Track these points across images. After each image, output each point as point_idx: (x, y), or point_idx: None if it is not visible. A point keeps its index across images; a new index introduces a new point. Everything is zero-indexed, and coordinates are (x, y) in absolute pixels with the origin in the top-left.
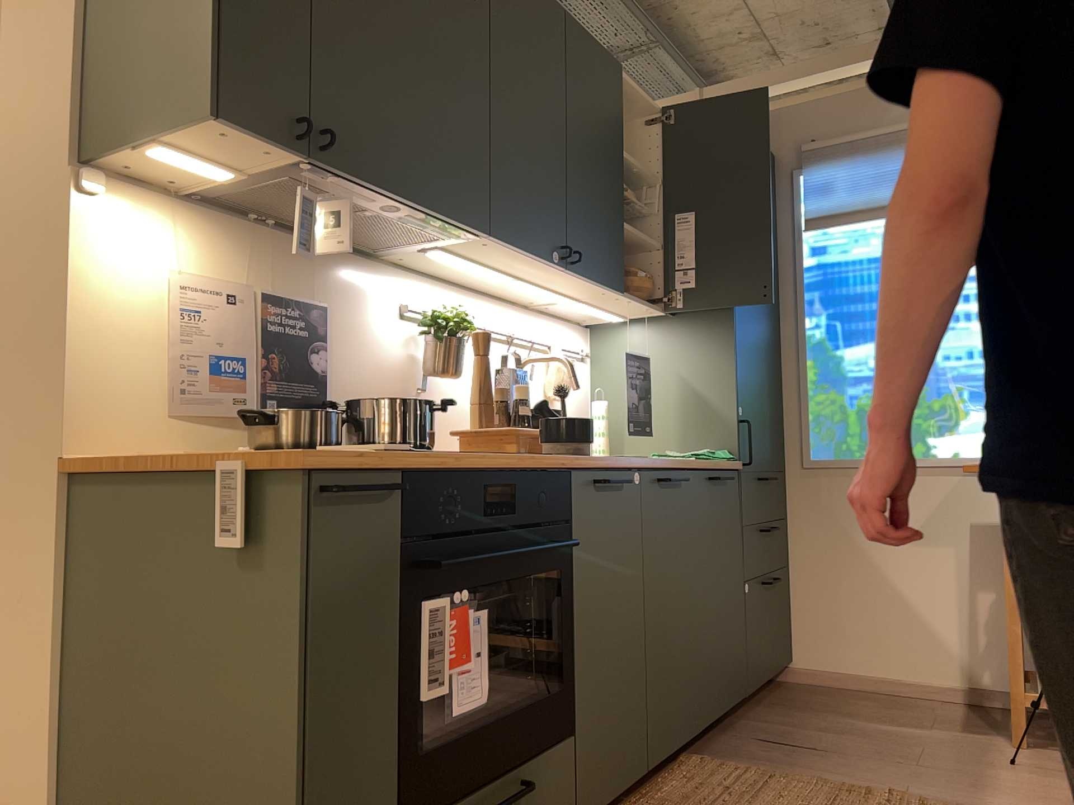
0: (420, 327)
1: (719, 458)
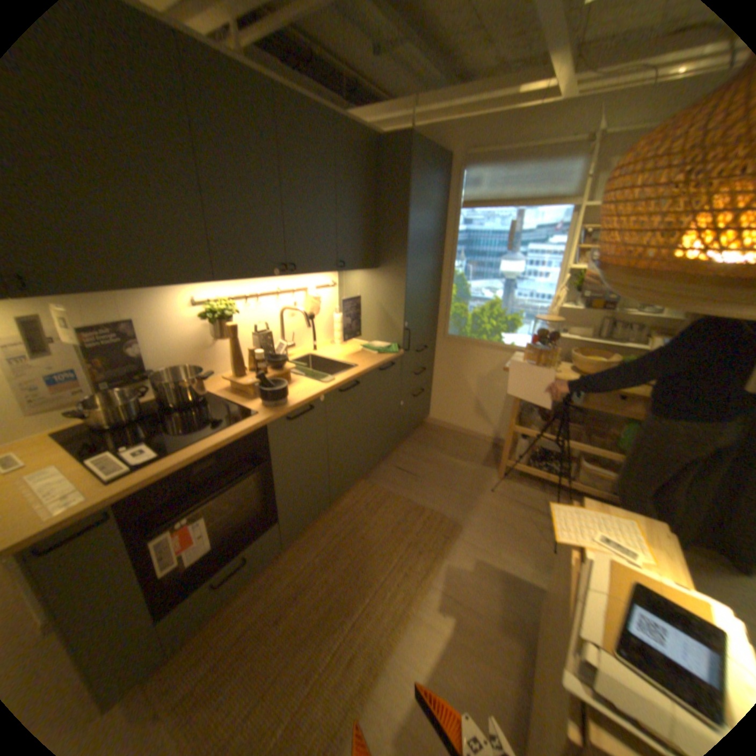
0: (202, 317)
1: (388, 354)
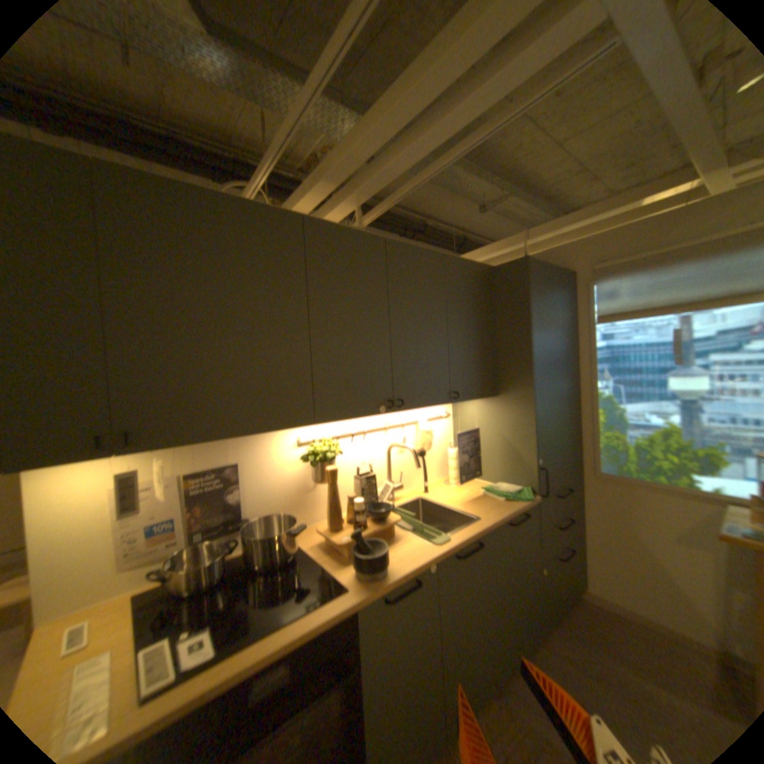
0: (304, 457)
1: (520, 500)
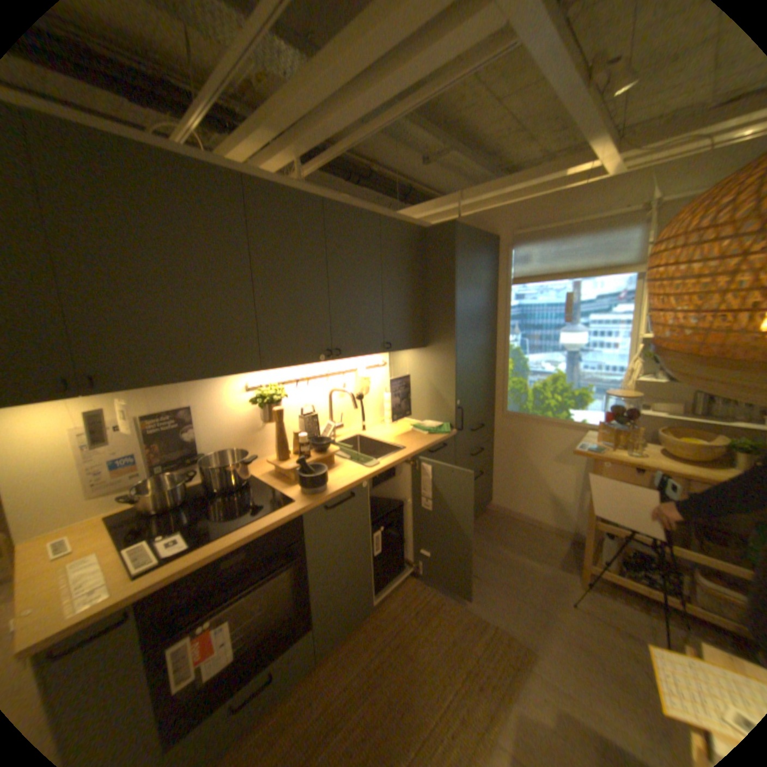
0: (252, 401)
1: (440, 433)
